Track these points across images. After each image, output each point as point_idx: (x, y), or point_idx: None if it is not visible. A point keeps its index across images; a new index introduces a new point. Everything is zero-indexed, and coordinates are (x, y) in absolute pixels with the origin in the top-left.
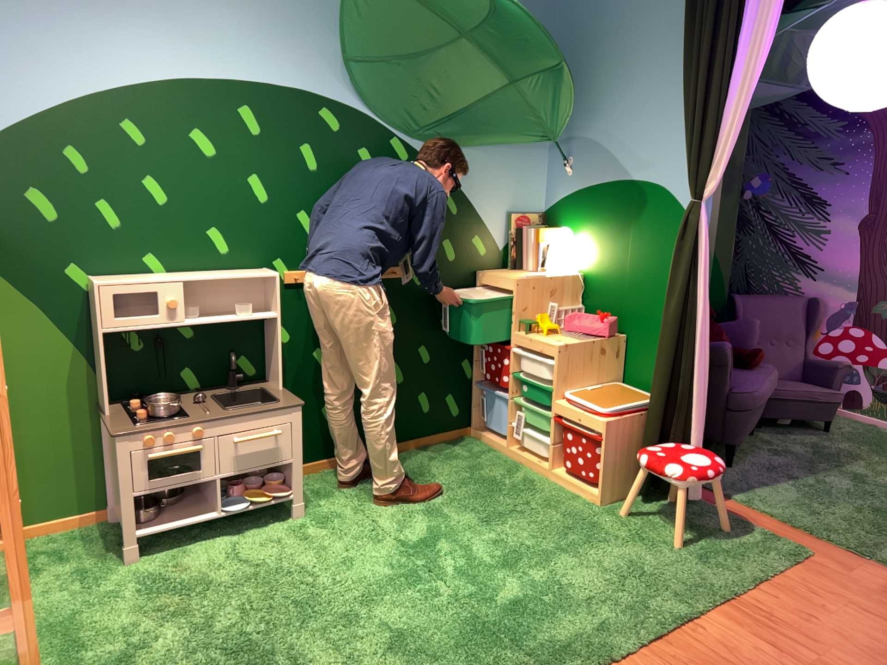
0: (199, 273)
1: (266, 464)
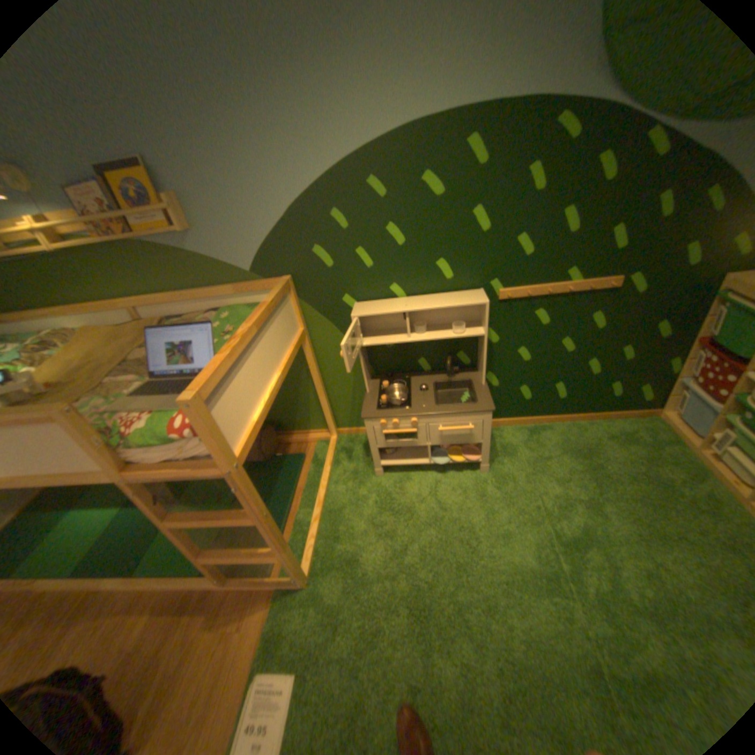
0: (427, 299)
1: (462, 442)
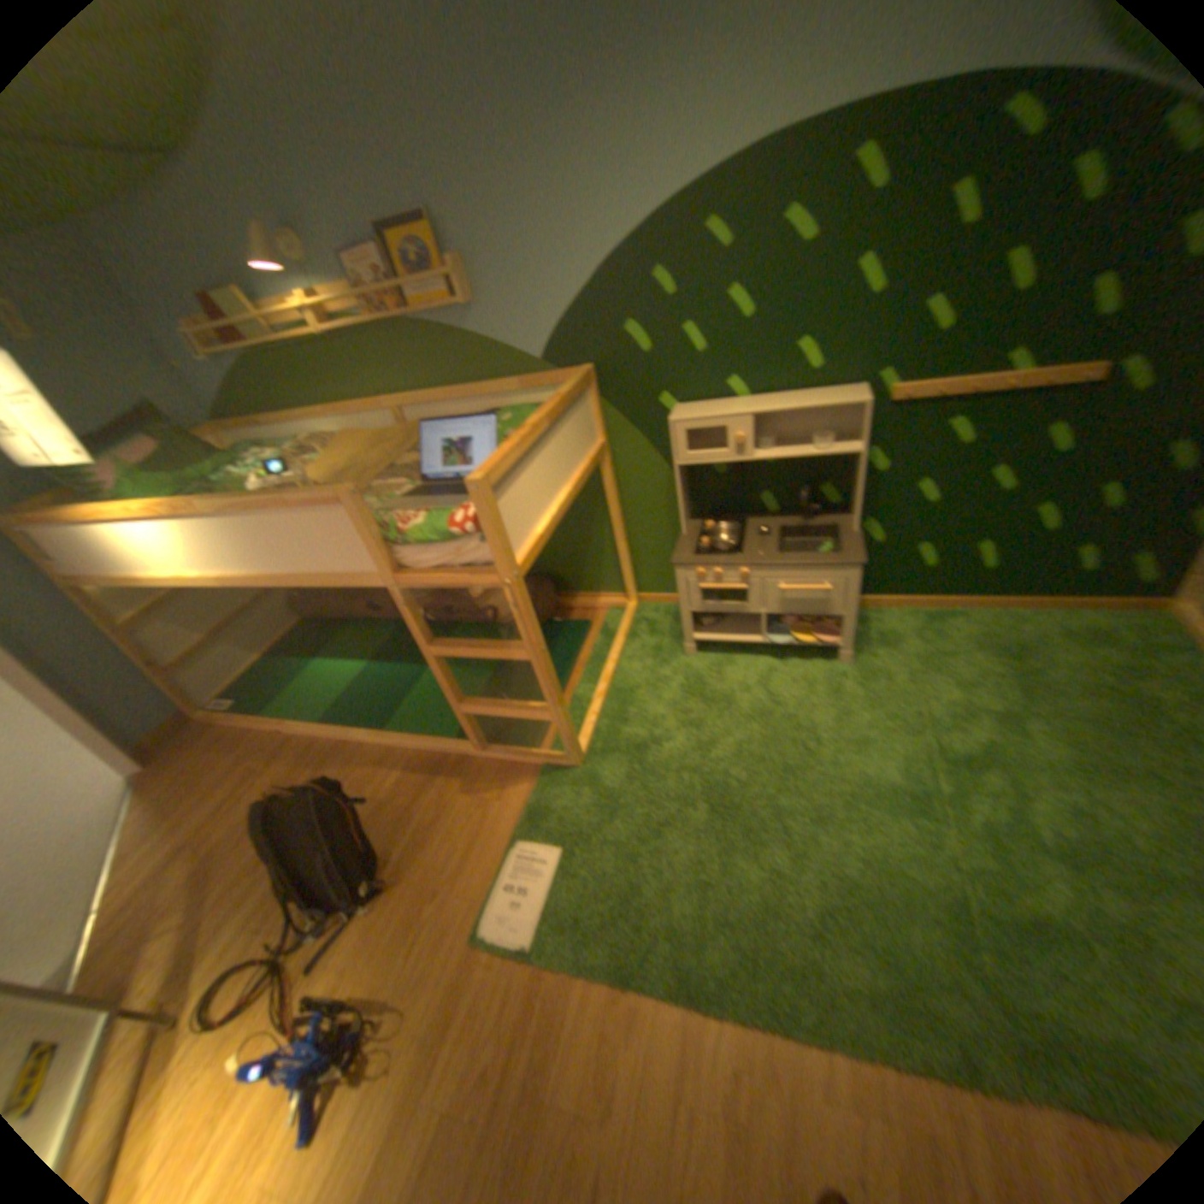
0: (779, 398)
1: (812, 612)
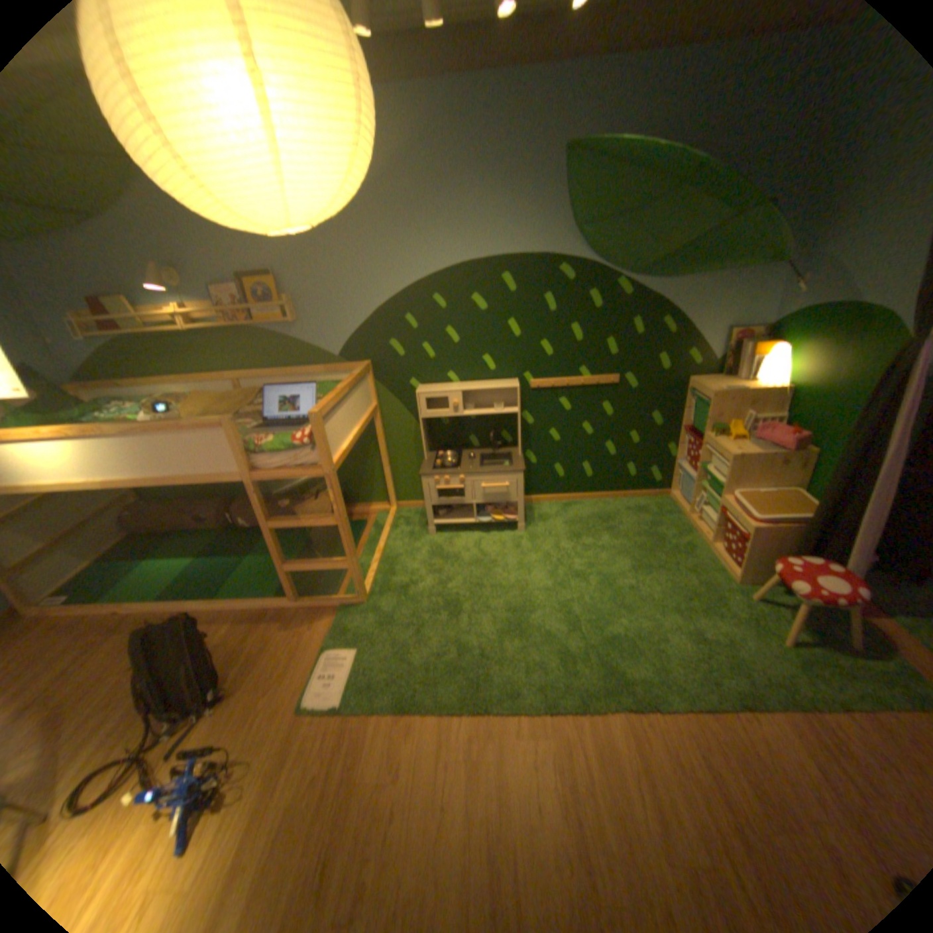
0: (475, 385)
1: (501, 501)
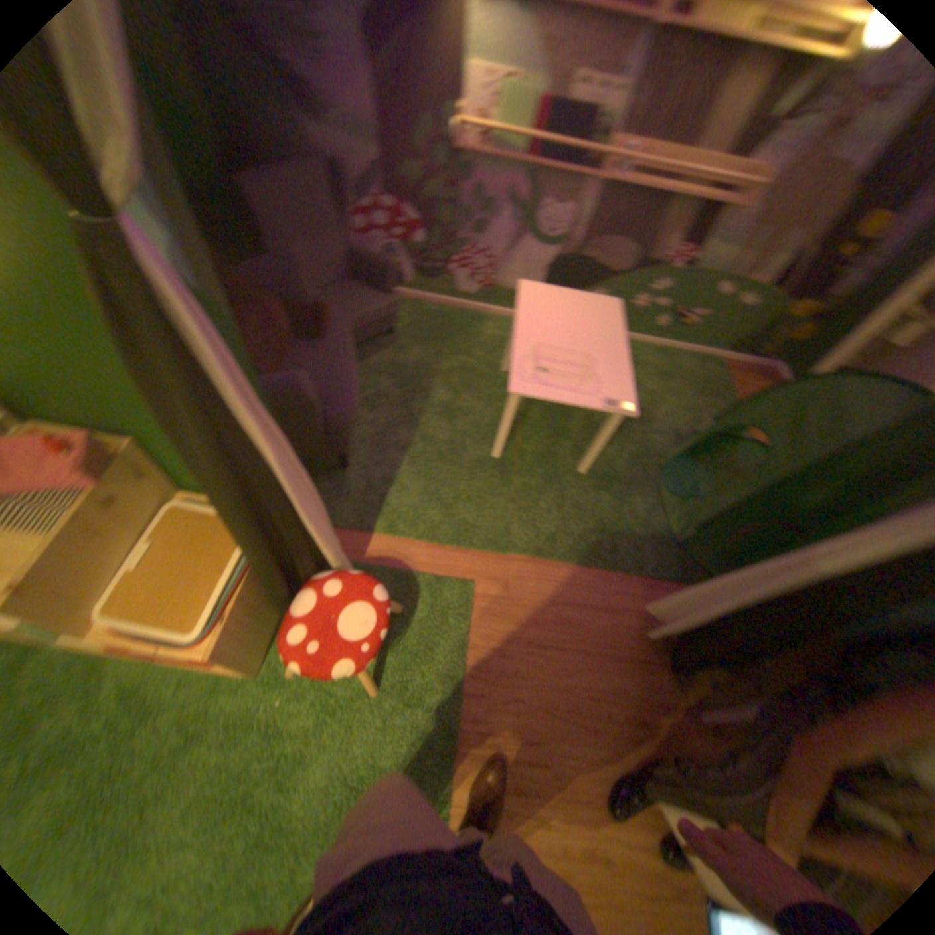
0: None
1: None
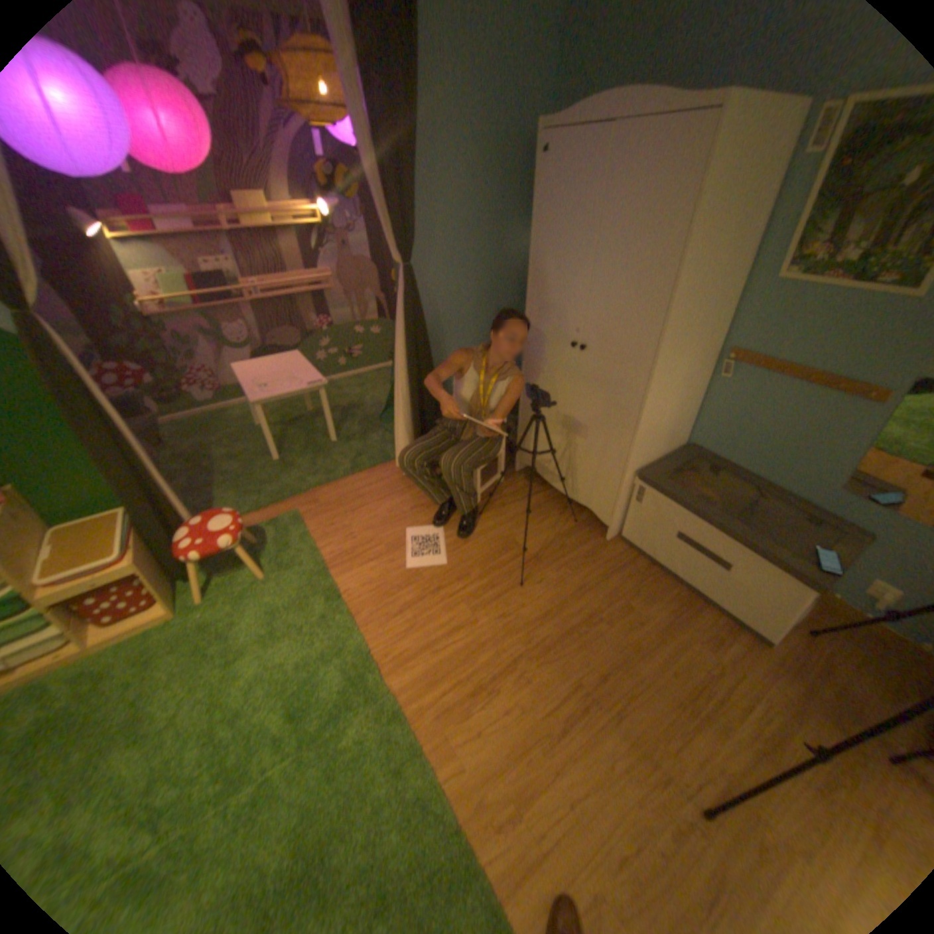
0: None
1: None
